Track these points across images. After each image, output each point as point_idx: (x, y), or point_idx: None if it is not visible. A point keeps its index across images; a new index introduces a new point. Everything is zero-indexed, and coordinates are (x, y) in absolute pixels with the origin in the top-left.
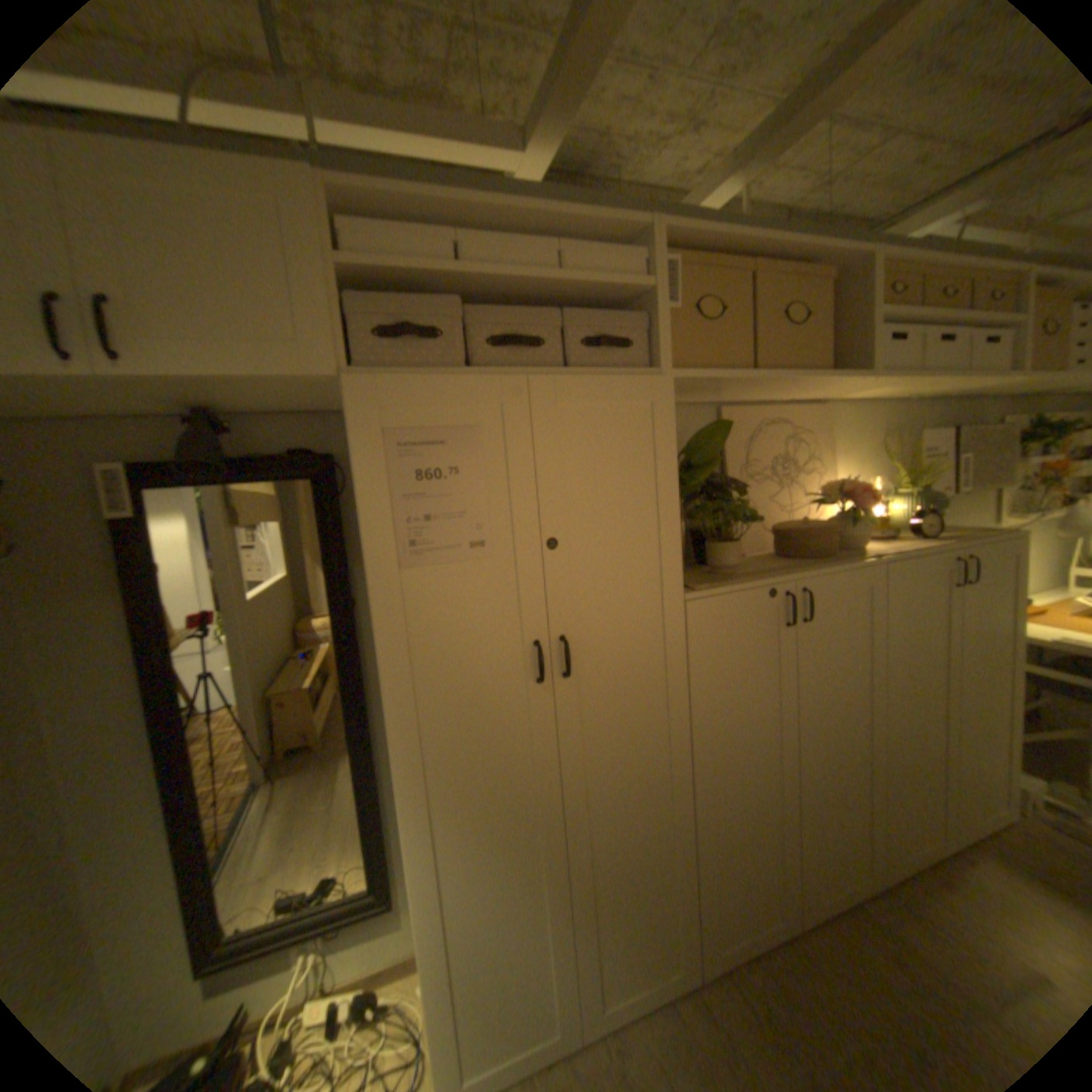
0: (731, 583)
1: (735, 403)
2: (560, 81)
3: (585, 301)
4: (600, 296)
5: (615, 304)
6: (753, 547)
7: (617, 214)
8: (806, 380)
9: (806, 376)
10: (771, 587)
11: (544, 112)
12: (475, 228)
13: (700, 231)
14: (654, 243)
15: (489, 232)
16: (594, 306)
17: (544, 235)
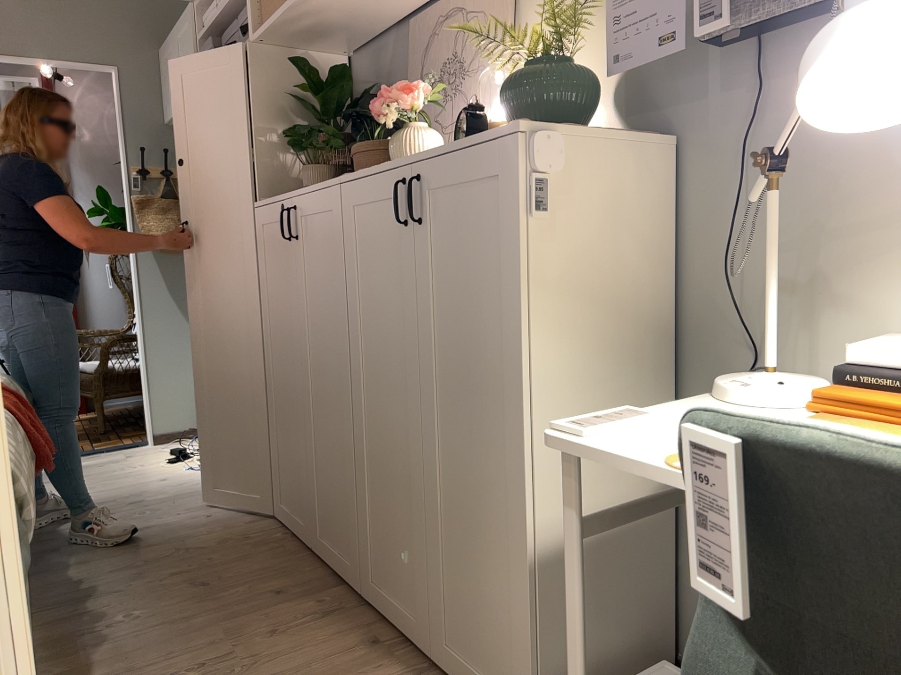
0: (271, 198)
1: (426, 8)
2: None
3: None
4: None
5: None
6: None
7: None
8: None
9: None
10: (280, 203)
11: None
12: None
13: None
14: None
15: None
16: None
17: None
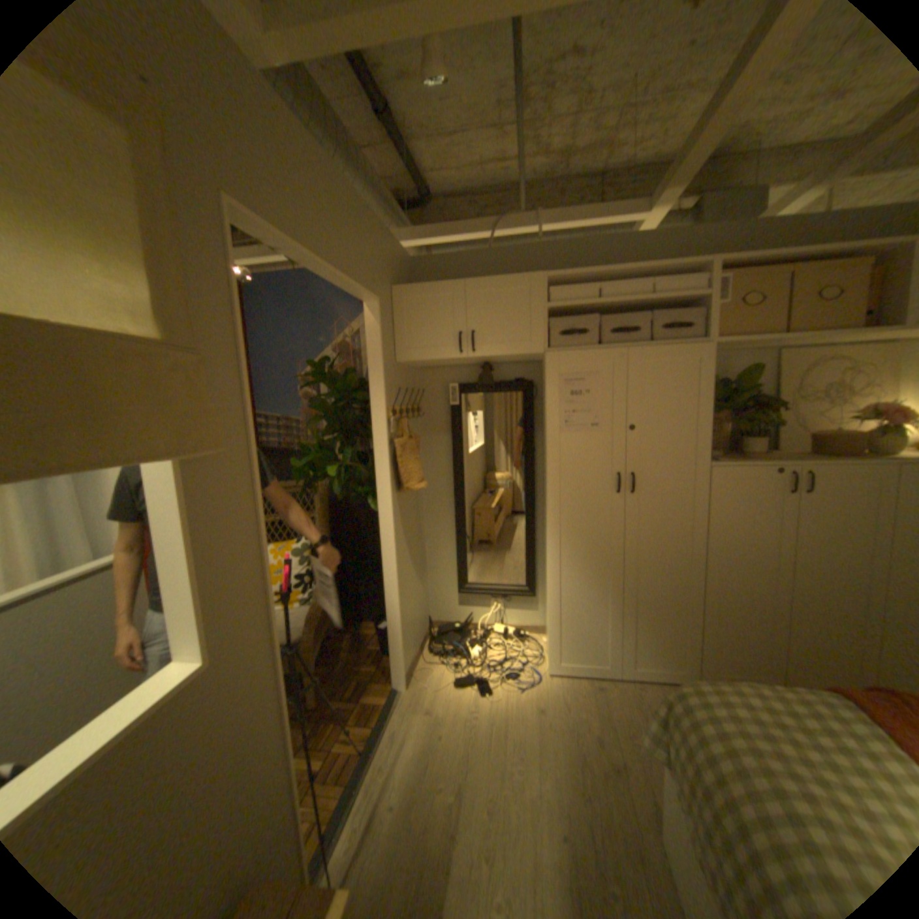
0: (748, 462)
1: (796, 347)
2: (669, 188)
3: (670, 303)
4: (678, 301)
5: (690, 302)
6: (798, 448)
7: (690, 262)
8: (836, 337)
9: (831, 335)
10: (780, 468)
11: (661, 199)
12: (611, 278)
13: (748, 258)
14: (716, 269)
15: (618, 277)
16: (677, 304)
17: (648, 274)
